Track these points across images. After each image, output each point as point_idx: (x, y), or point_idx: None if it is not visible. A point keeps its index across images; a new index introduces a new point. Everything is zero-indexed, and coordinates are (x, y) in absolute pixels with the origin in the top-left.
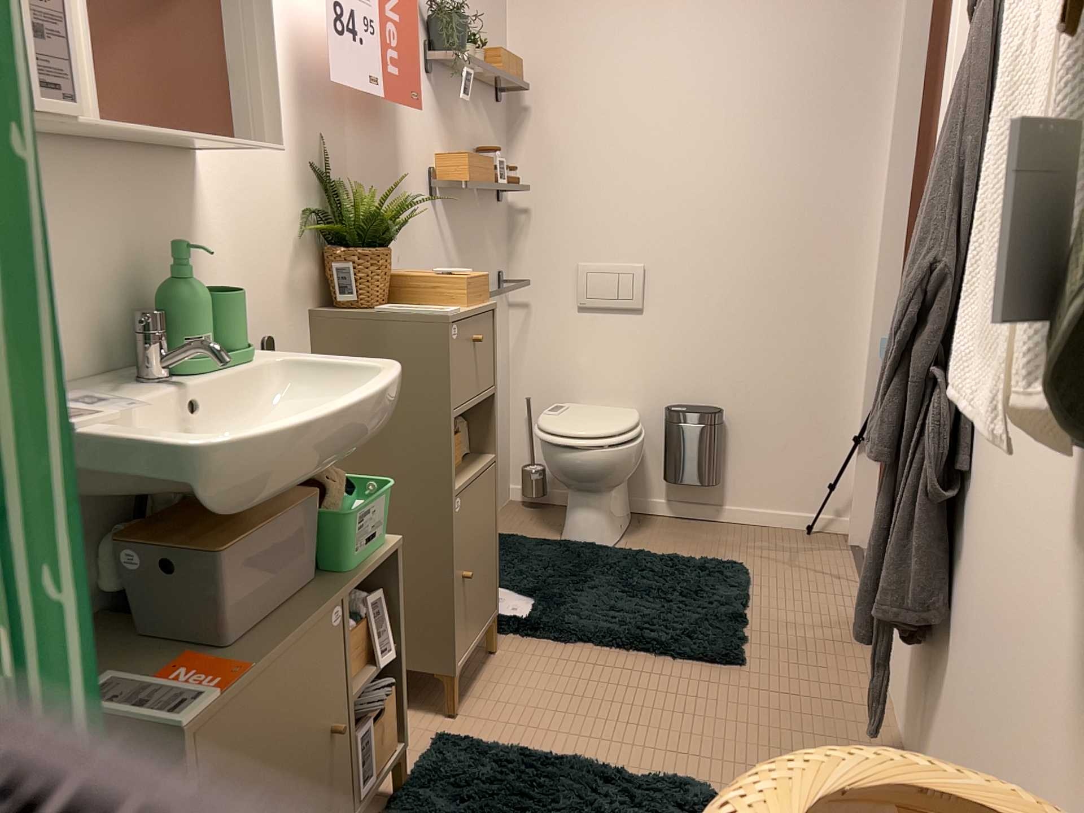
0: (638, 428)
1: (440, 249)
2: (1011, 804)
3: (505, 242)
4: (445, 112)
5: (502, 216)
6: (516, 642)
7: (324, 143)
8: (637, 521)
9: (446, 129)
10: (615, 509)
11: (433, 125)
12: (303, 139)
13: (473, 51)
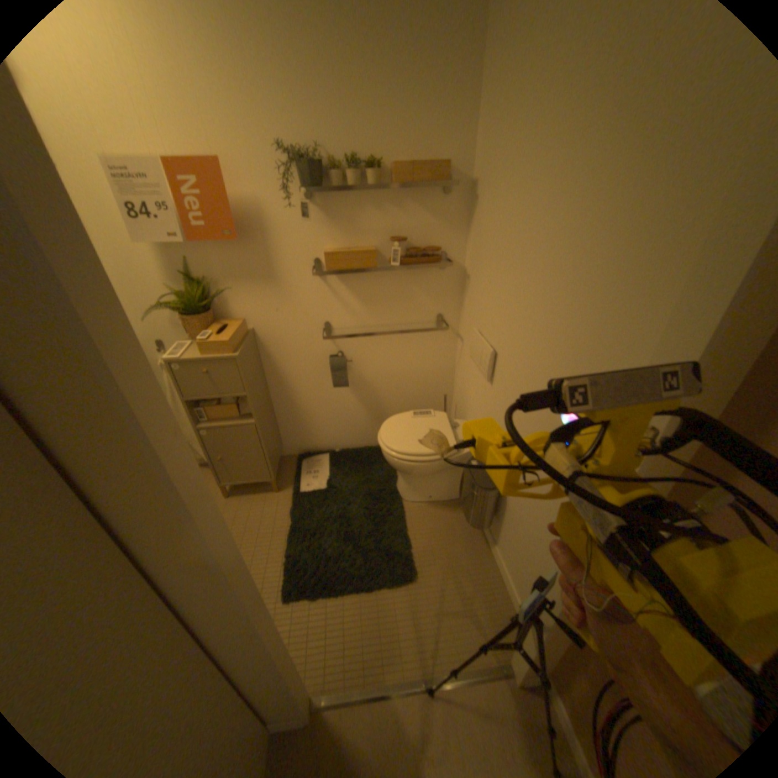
0: (420, 456)
1: (332, 303)
2: None
3: (453, 296)
4: (339, 218)
5: (448, 277)
6: (288, 496)
7: (185, 260)
8: (459, 502)
9: (340, 230)
10: (422, 486)
11: (316, 231)
12: (166, 261)
13: (354, 170)
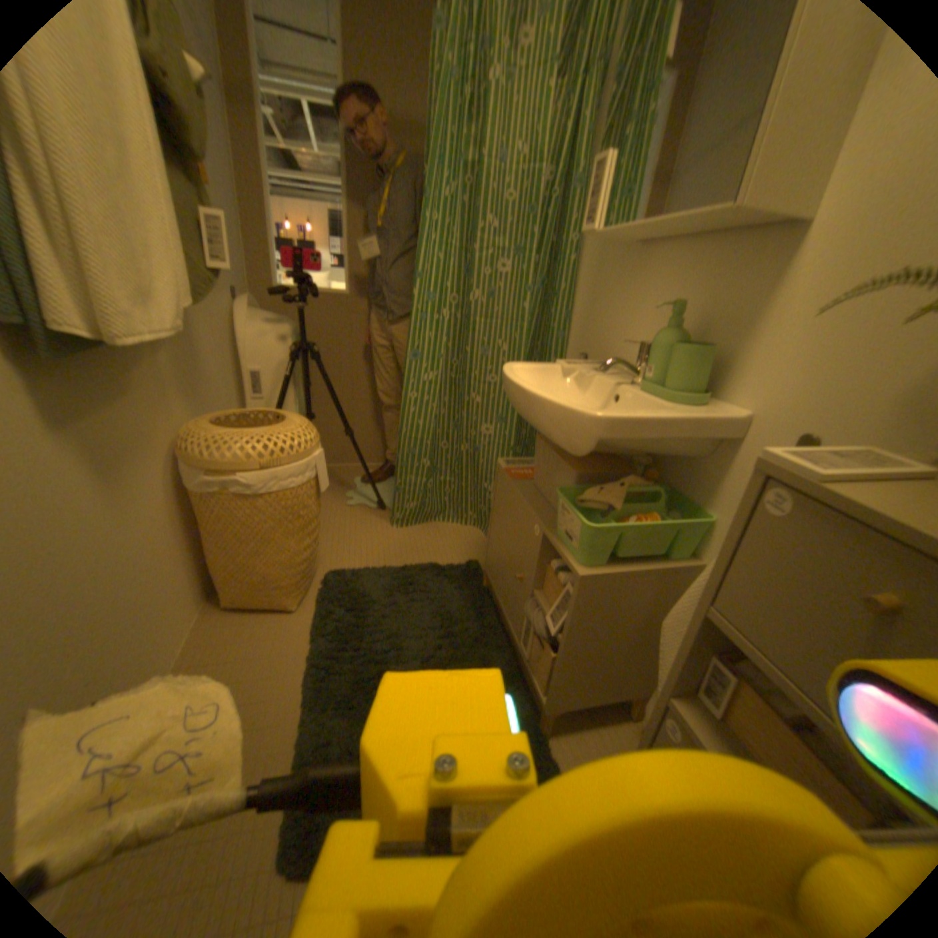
0: None
1: None
2: (214, 427)
3: None
4: None
5: None
6: None
7: None
8: None
9: None
10: None
11: None
12: None
13: None
